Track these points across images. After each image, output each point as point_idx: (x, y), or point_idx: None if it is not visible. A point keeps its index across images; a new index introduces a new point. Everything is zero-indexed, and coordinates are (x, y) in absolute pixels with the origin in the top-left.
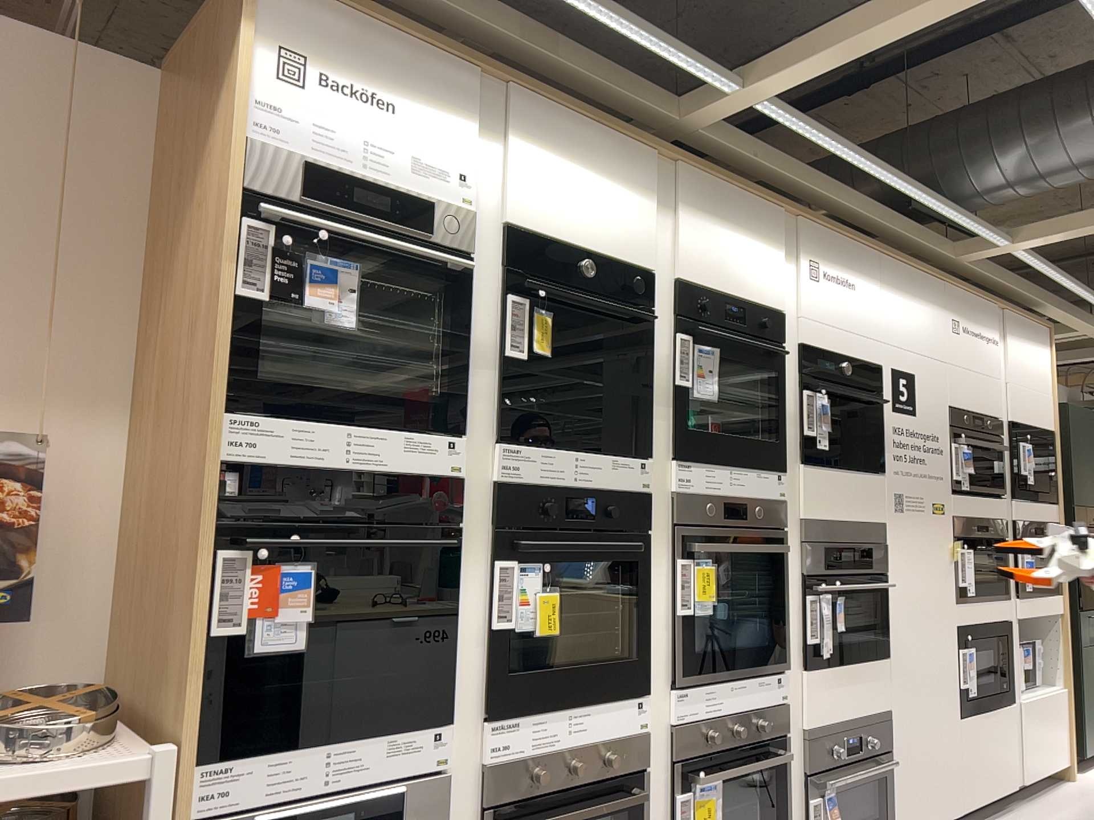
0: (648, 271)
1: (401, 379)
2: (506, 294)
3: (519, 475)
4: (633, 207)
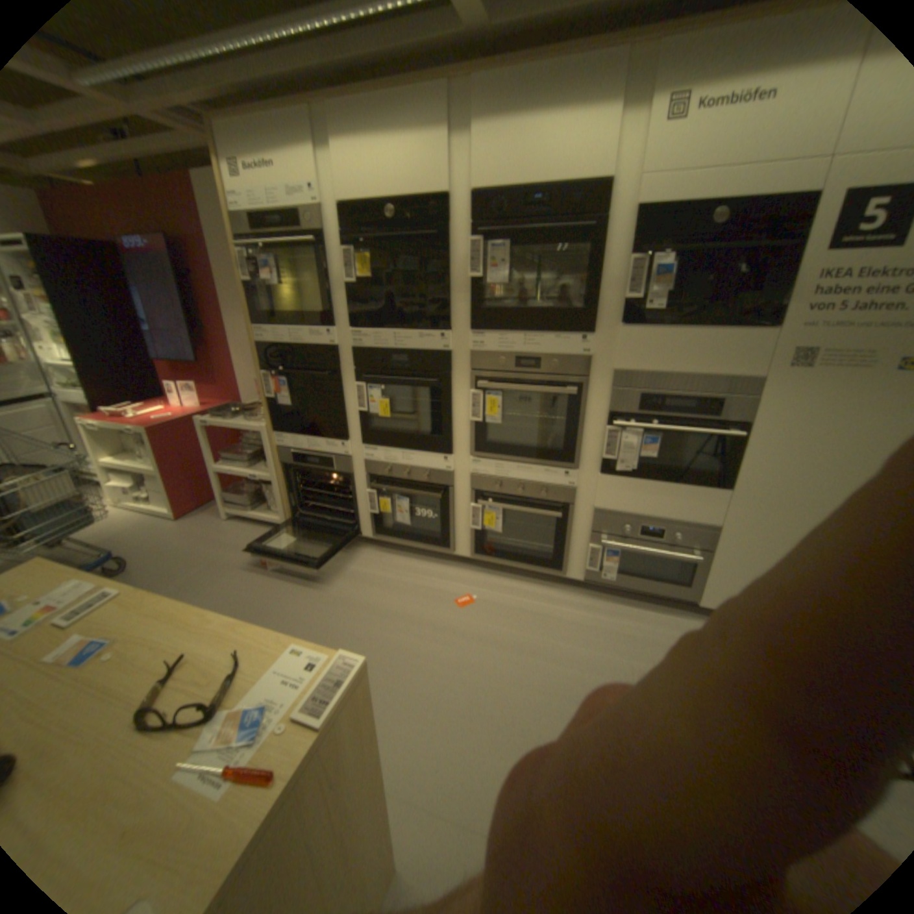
0: (445, 192)
1: (310, 303)
2: (343, 246)
3: (362, 347)
4: (427, 139)
